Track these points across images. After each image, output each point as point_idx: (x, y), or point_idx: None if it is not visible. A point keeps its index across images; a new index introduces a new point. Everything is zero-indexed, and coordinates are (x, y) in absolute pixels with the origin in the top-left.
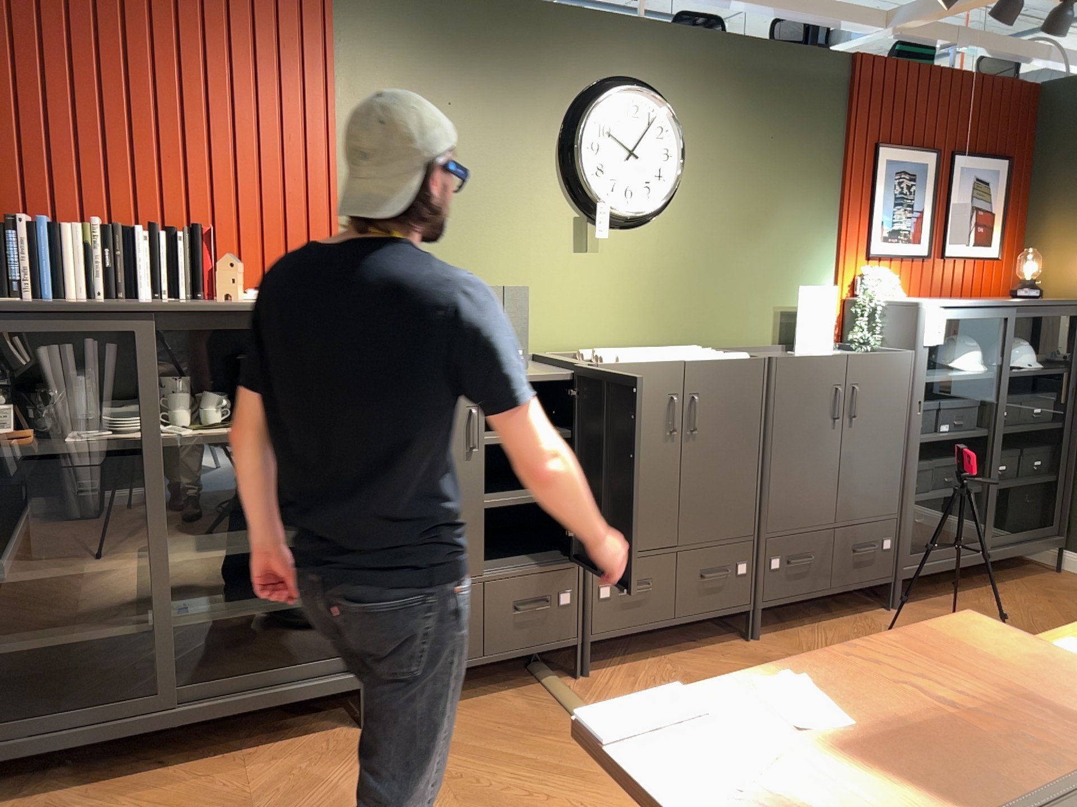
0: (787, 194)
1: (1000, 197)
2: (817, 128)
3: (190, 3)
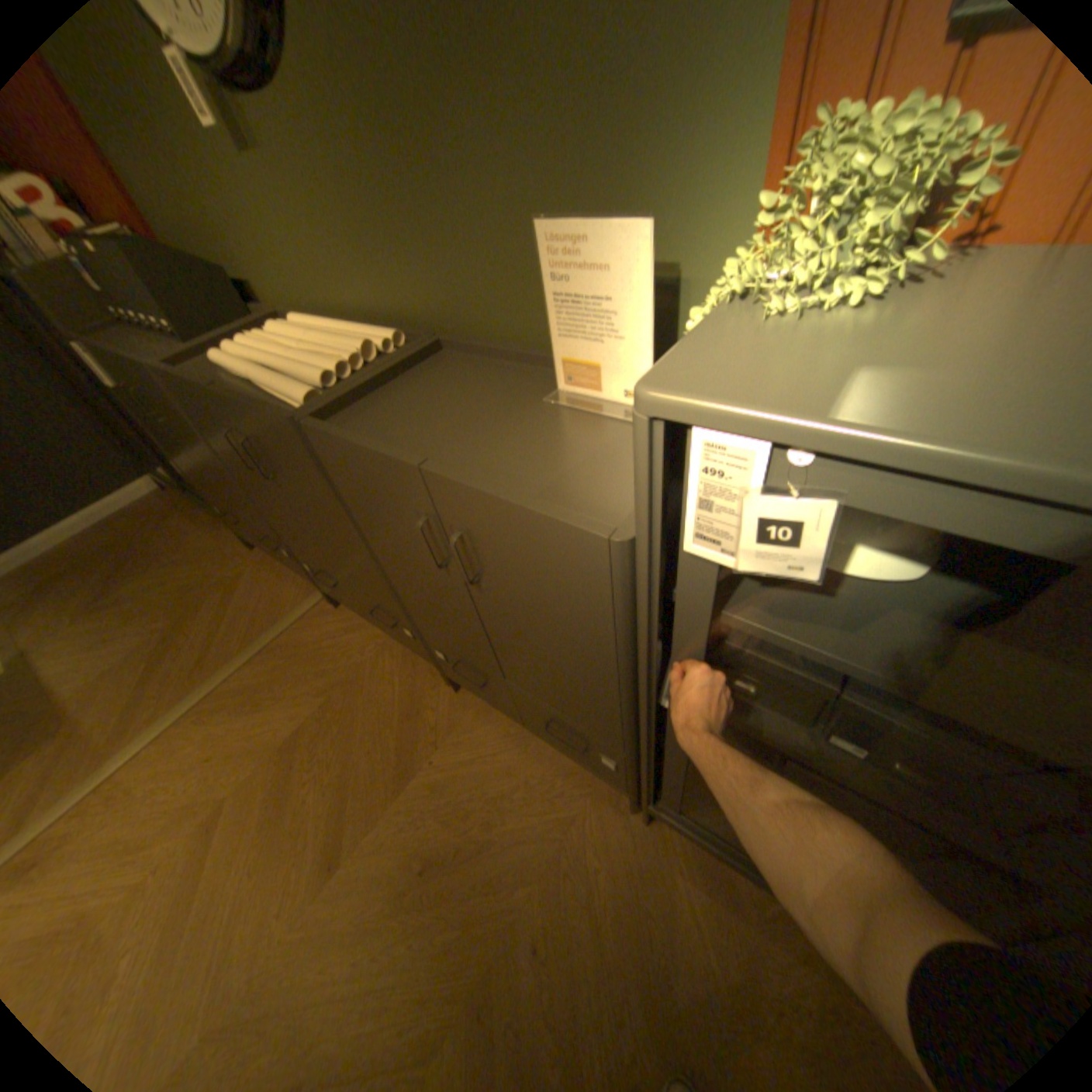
0: None
1: None
2: None
3: None
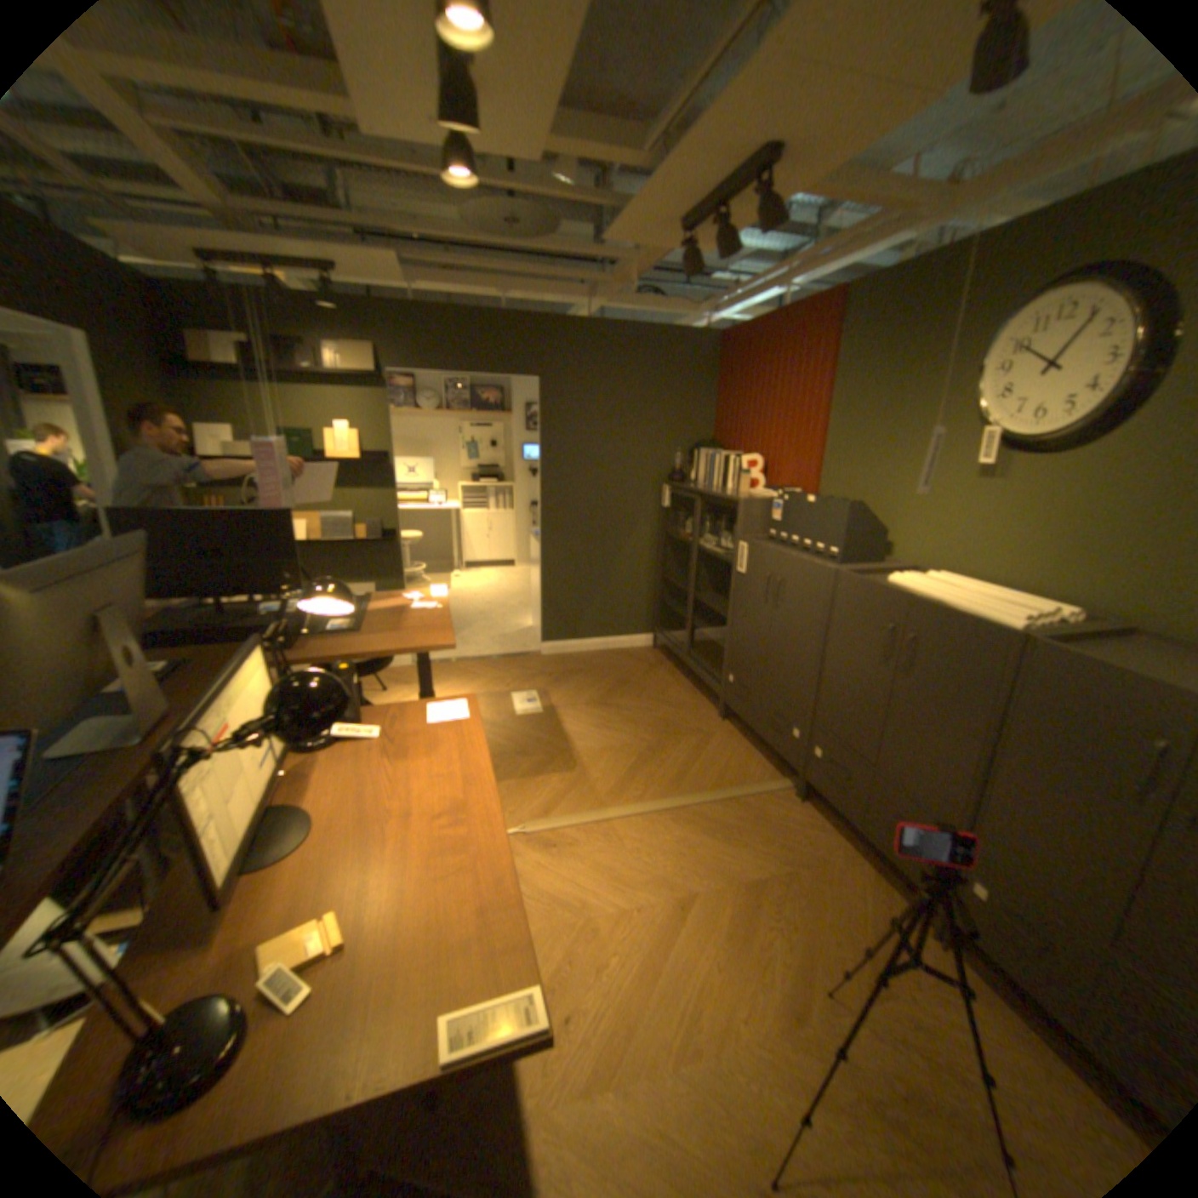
0: None
1: None
2: None
3: (787, 337)
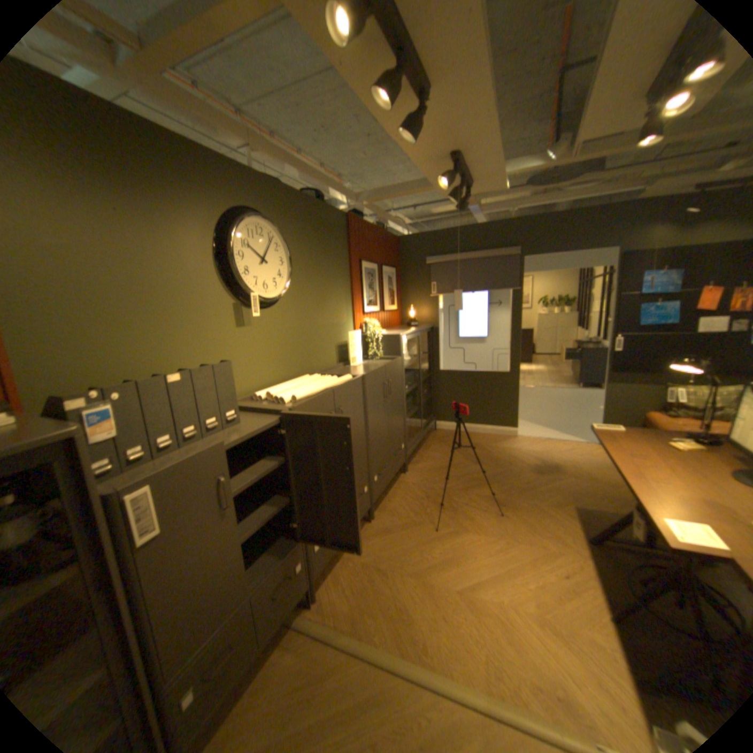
0: (332, 284)
1: (395, 284)
2: (339, 249)
3: None
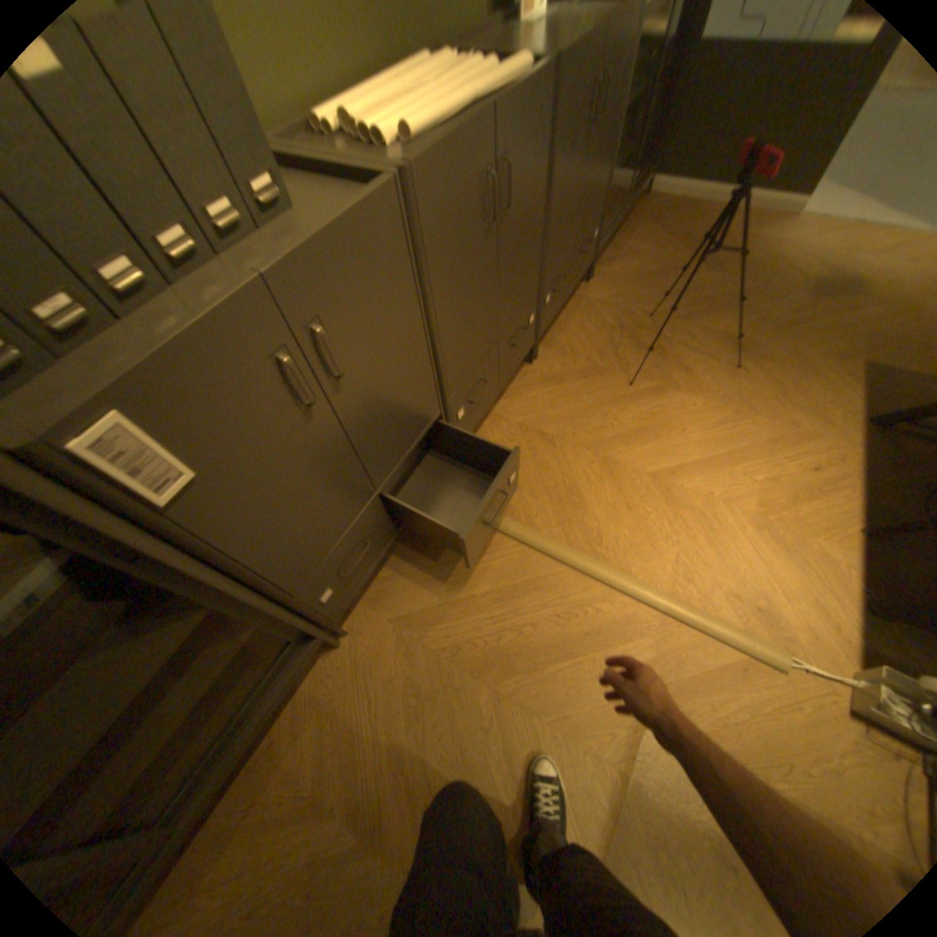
0: None
1: None
2: None
3: None
